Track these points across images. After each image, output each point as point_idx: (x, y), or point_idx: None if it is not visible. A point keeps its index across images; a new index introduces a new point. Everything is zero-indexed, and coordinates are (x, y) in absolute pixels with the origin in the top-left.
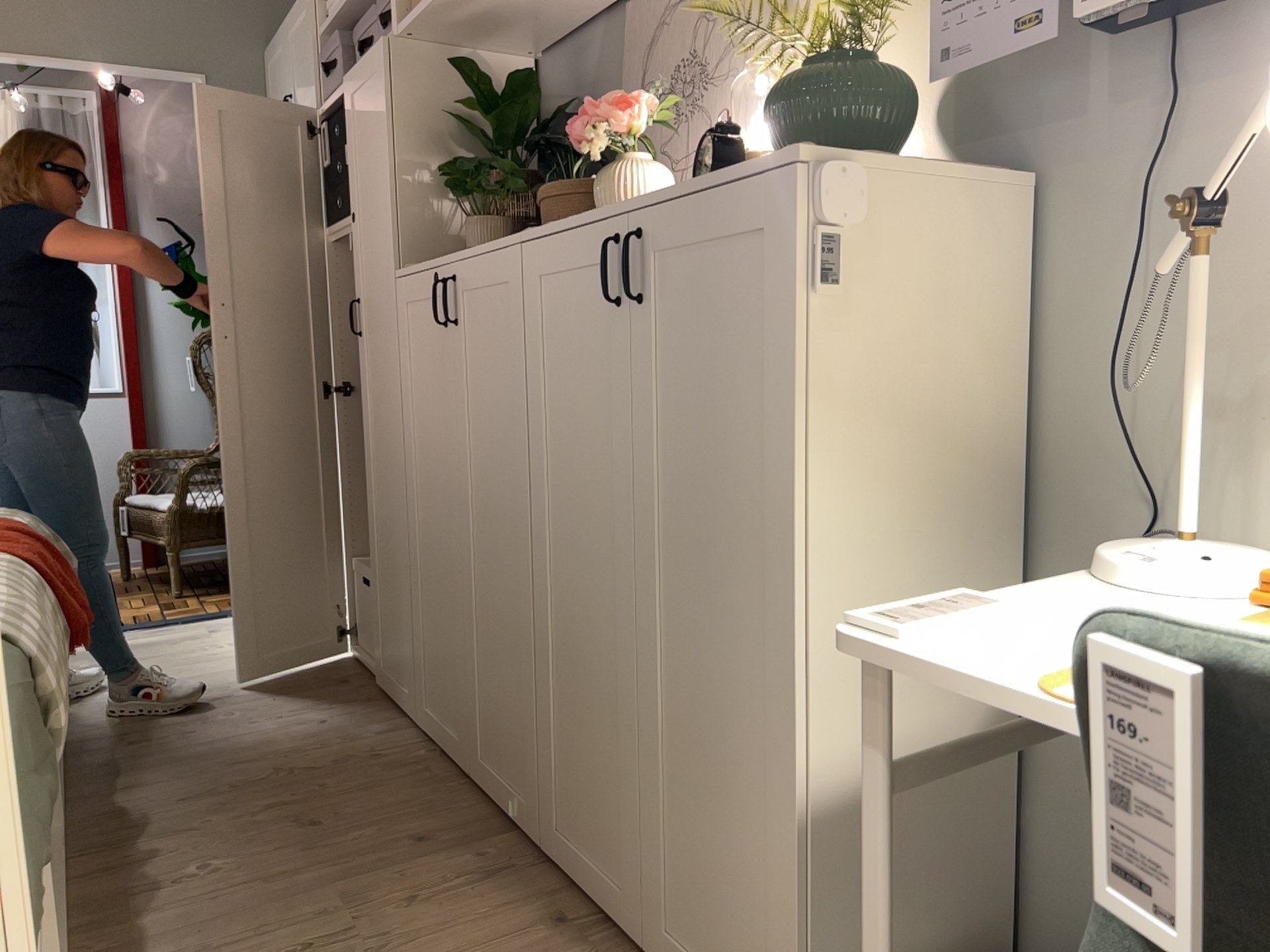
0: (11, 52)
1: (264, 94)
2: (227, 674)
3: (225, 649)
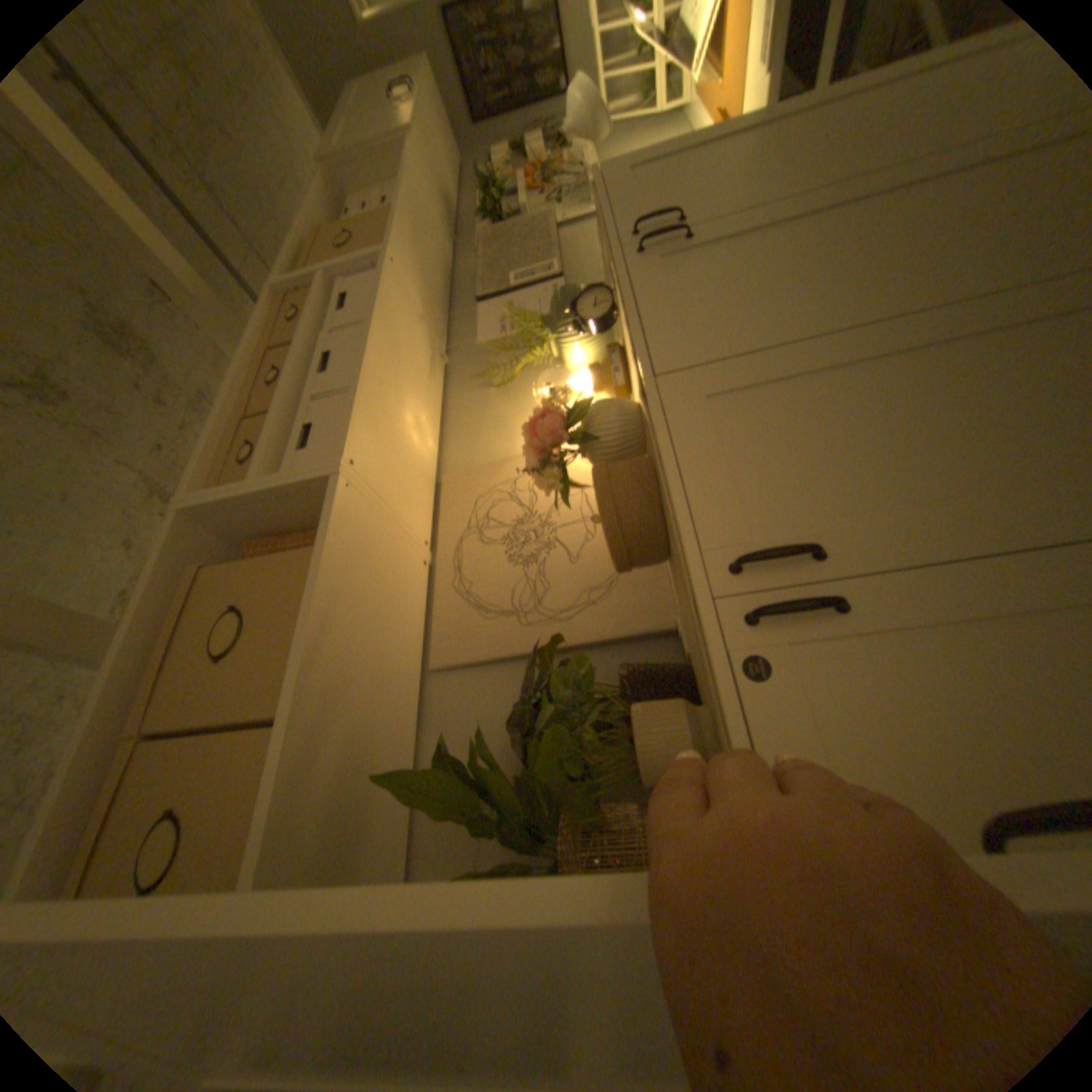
0: None
1: None
2: None
3: None
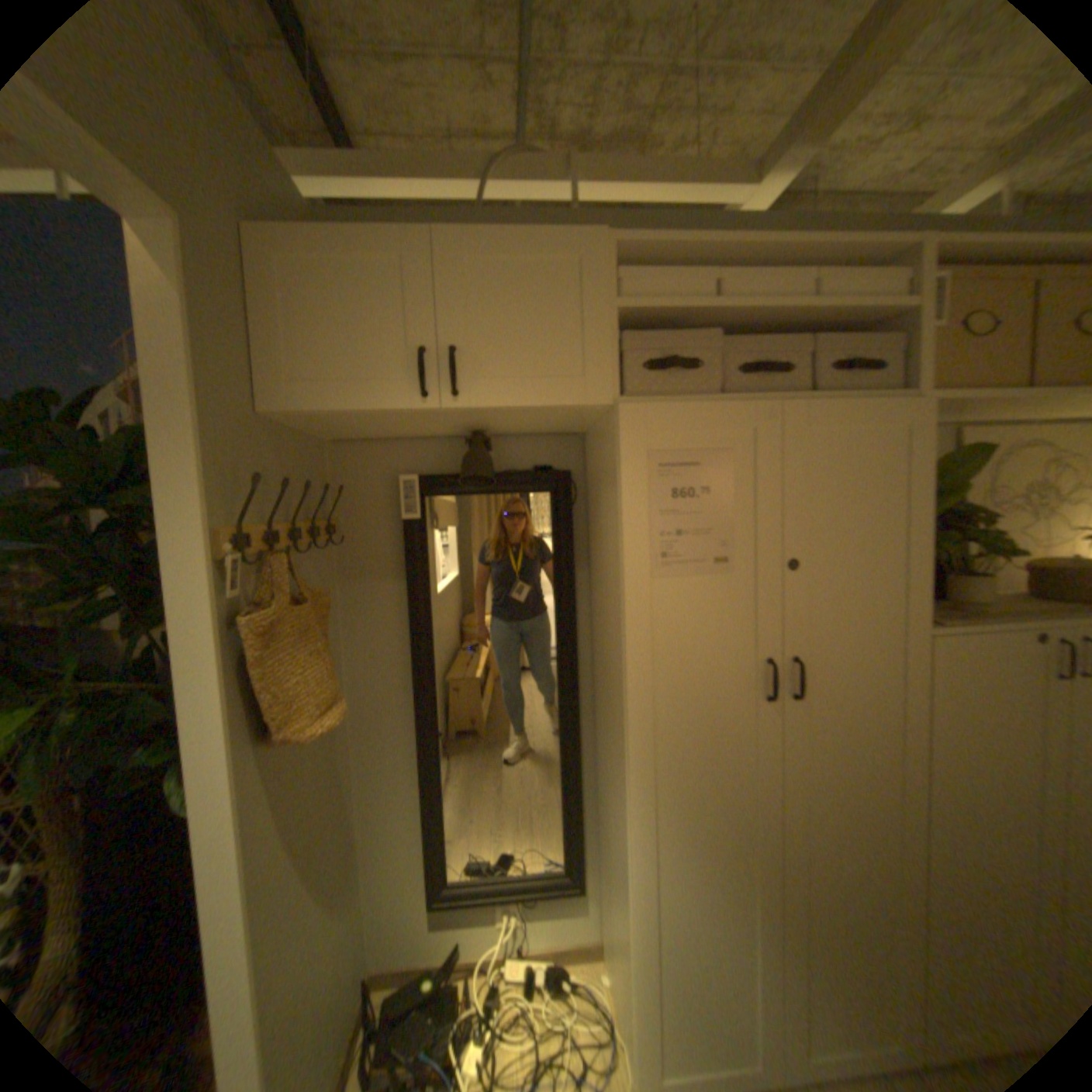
0: None
1: (245, 300)
2: None
3: None
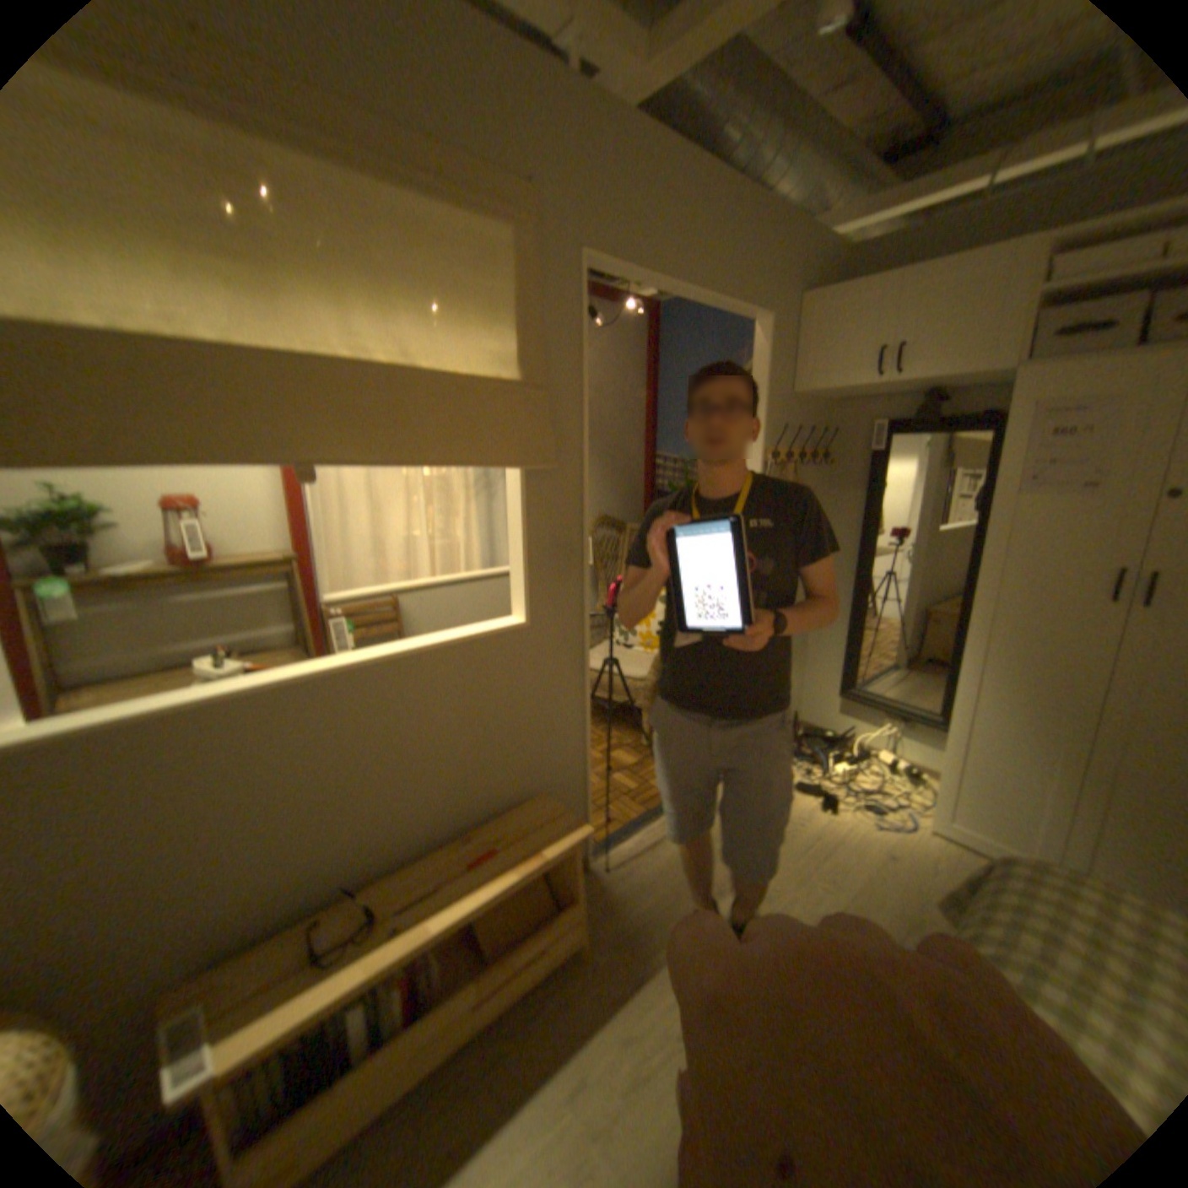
0: (673, 278)
1: (799, 332)
2: (890, 876)
3: (813, 828)
